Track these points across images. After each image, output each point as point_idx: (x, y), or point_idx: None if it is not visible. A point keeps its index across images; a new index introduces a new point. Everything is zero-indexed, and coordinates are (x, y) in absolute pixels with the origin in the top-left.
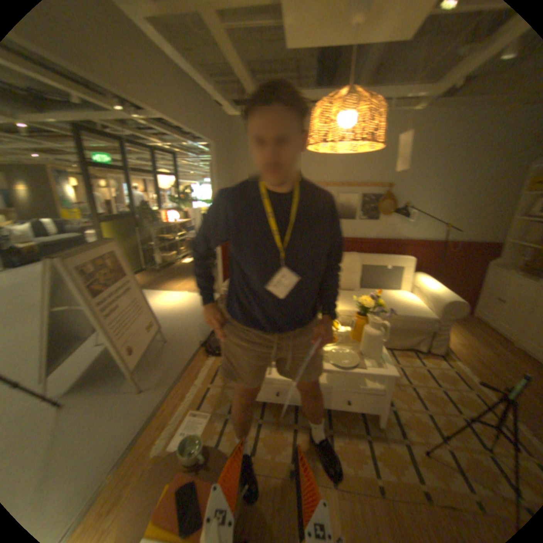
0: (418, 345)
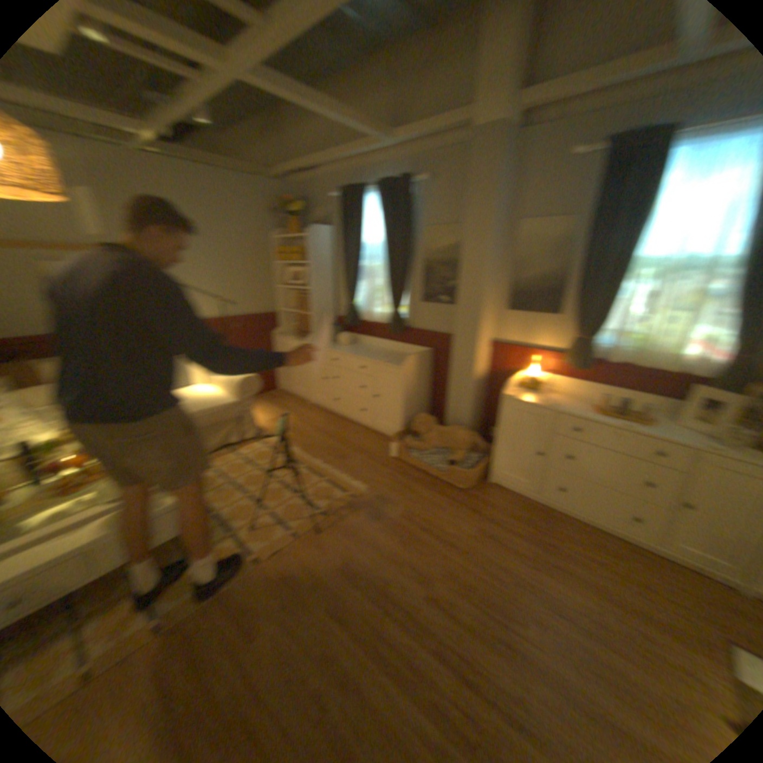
0: (224, 439)
